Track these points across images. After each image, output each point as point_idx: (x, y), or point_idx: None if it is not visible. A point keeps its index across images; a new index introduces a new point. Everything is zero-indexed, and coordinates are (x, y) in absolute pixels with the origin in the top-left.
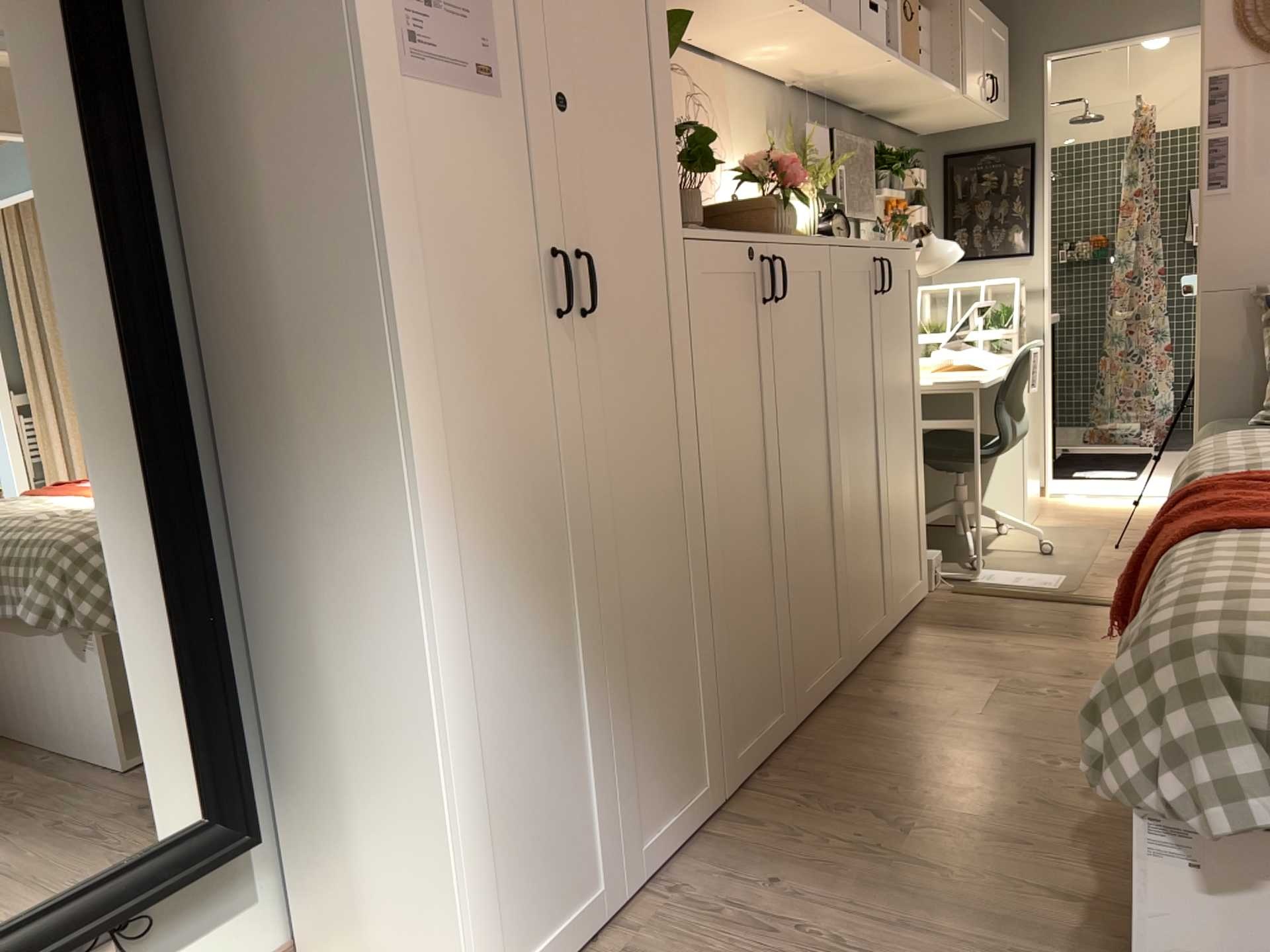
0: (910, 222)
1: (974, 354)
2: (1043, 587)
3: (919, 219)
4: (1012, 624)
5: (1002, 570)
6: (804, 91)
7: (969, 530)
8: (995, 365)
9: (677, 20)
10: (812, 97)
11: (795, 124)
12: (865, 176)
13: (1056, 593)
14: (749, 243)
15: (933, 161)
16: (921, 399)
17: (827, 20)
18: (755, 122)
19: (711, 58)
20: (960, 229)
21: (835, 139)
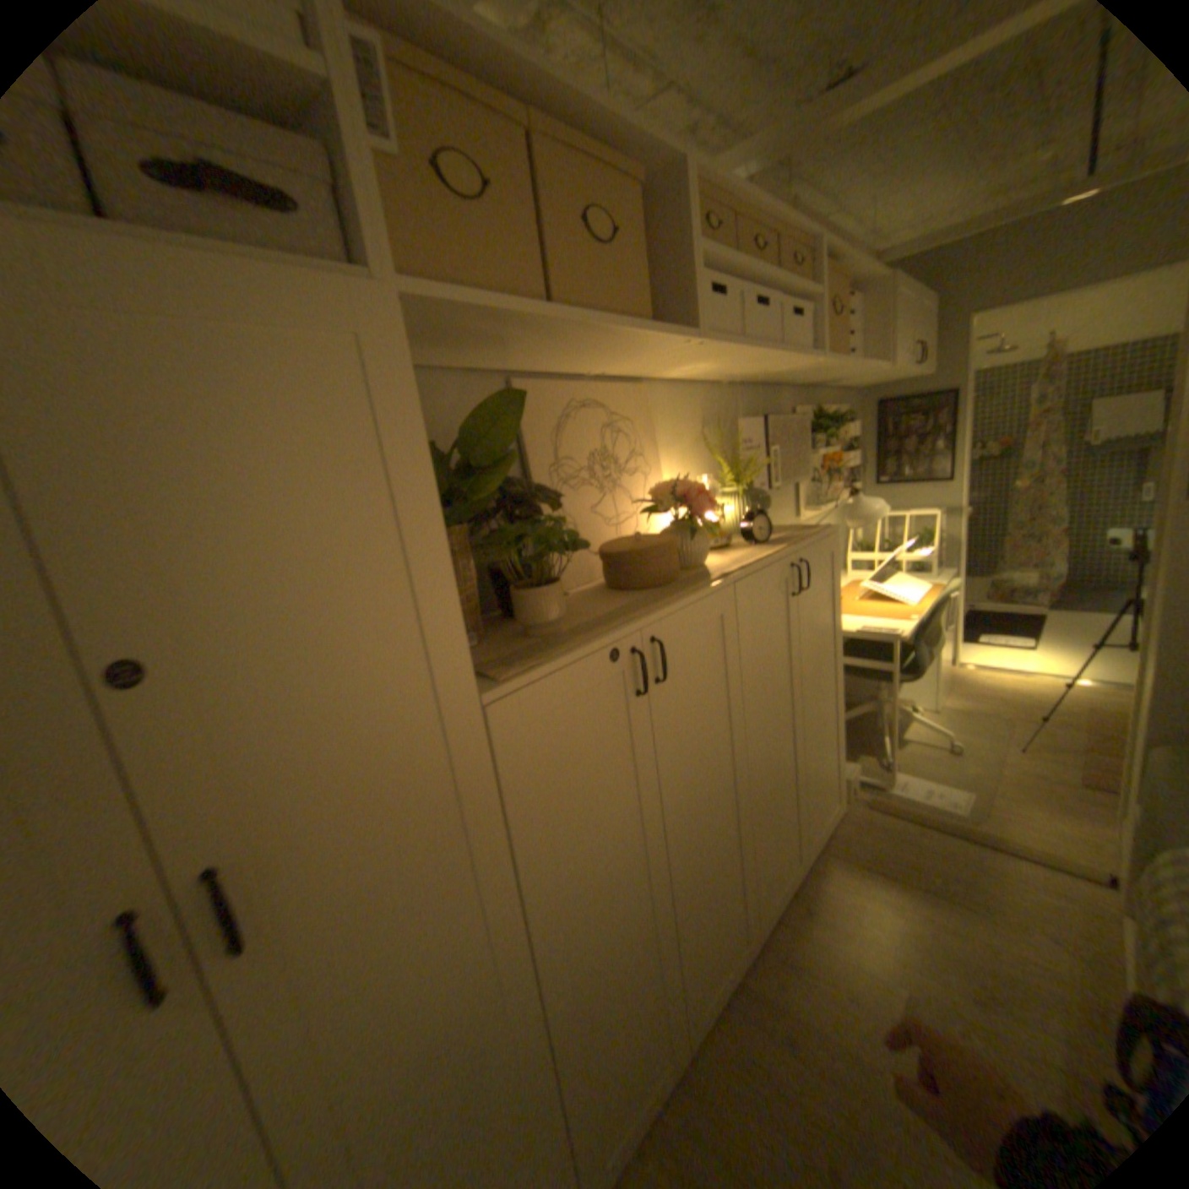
0: (844, 466)
1: (895, 587)
2: (952, 813)
3: (854, 458)
4: (920, 876)
5: (914, 777)
6: (741, 383)
7: (885, 736)
8: (914, 599)
9: (513, 400)
10: (751, 386)
11: (731, 417)
12: (803, 439)
13: (964, 828)
14: (611, 646)
15: (868, 406)
16: (841, 660)
17: (736, 344)
18: (688, 425)
19: (636, 380)
20: (890, 460)
21: (775, 415)
